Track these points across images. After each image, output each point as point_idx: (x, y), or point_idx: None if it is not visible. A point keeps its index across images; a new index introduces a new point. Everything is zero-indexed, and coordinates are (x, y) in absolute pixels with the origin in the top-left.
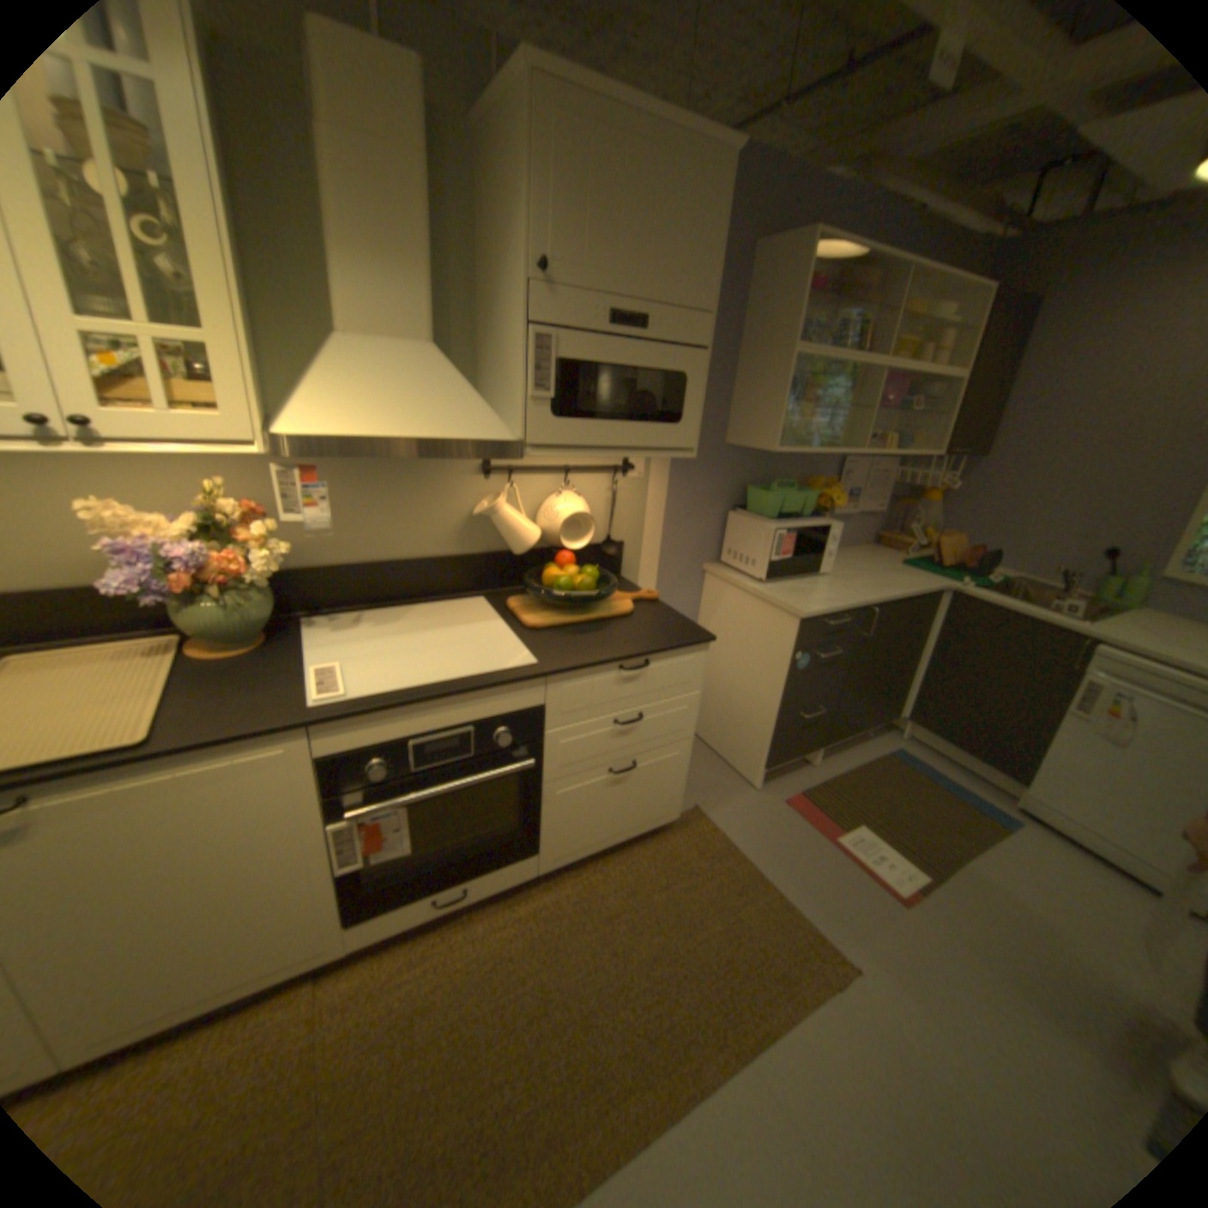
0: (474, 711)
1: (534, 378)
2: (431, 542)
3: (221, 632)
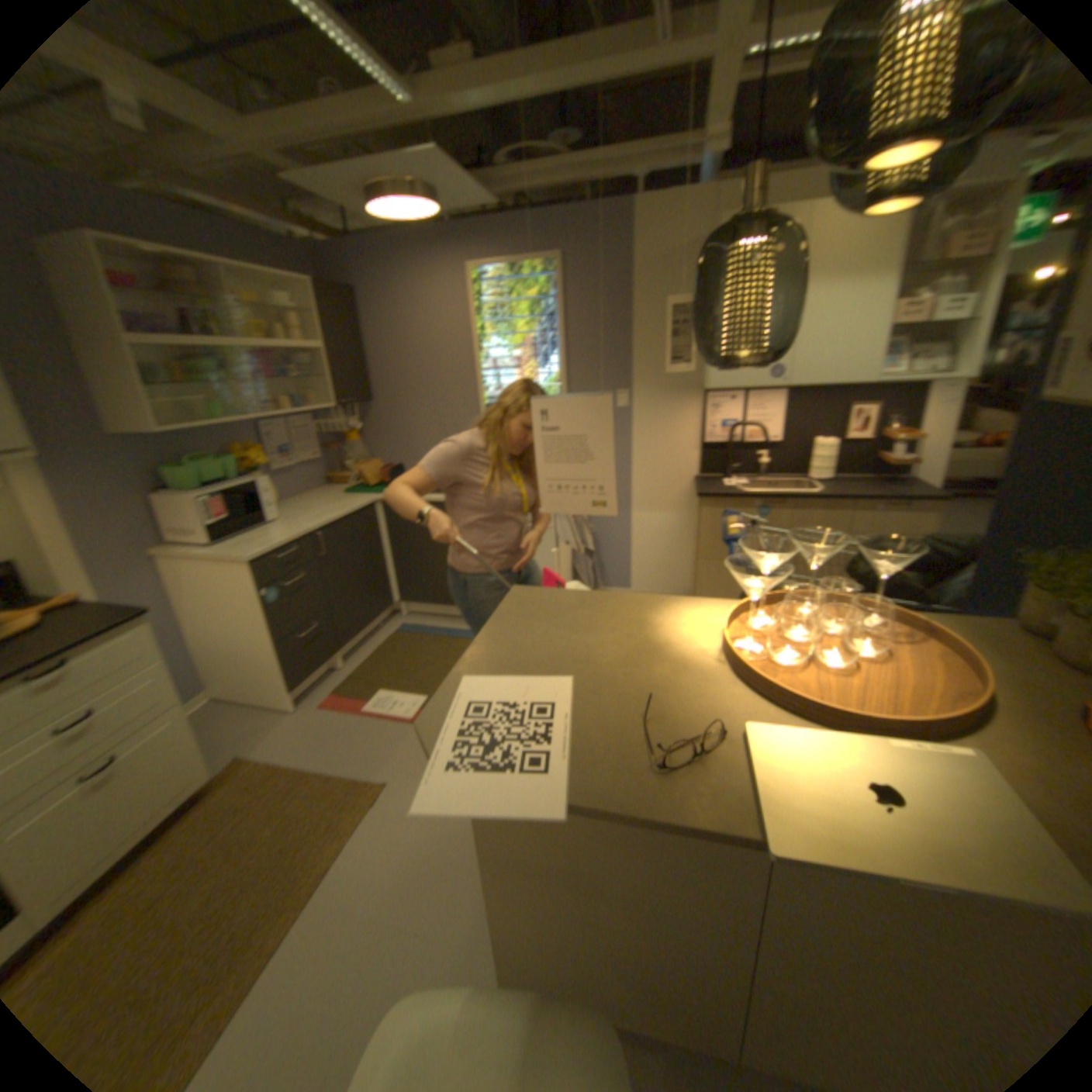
0: None
1: None
2: None
3: None
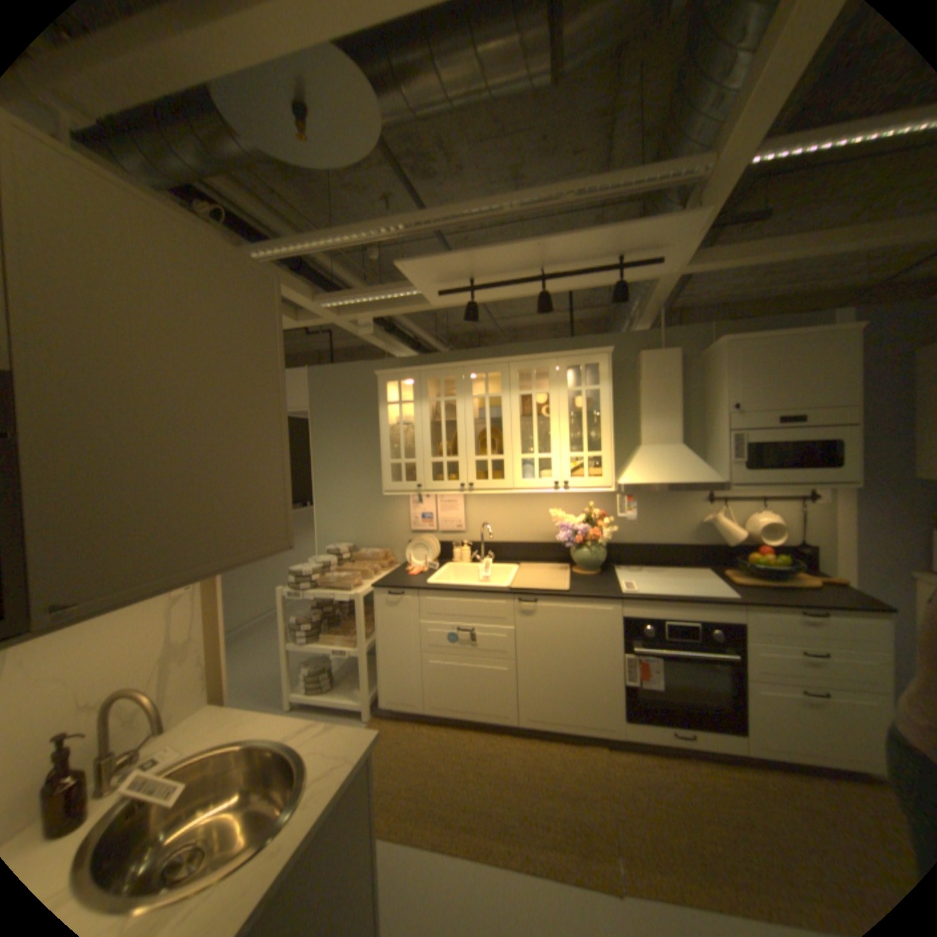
0: (702, 617)
1: (734, 454)
2: (679, 537)
3: (587, 564)
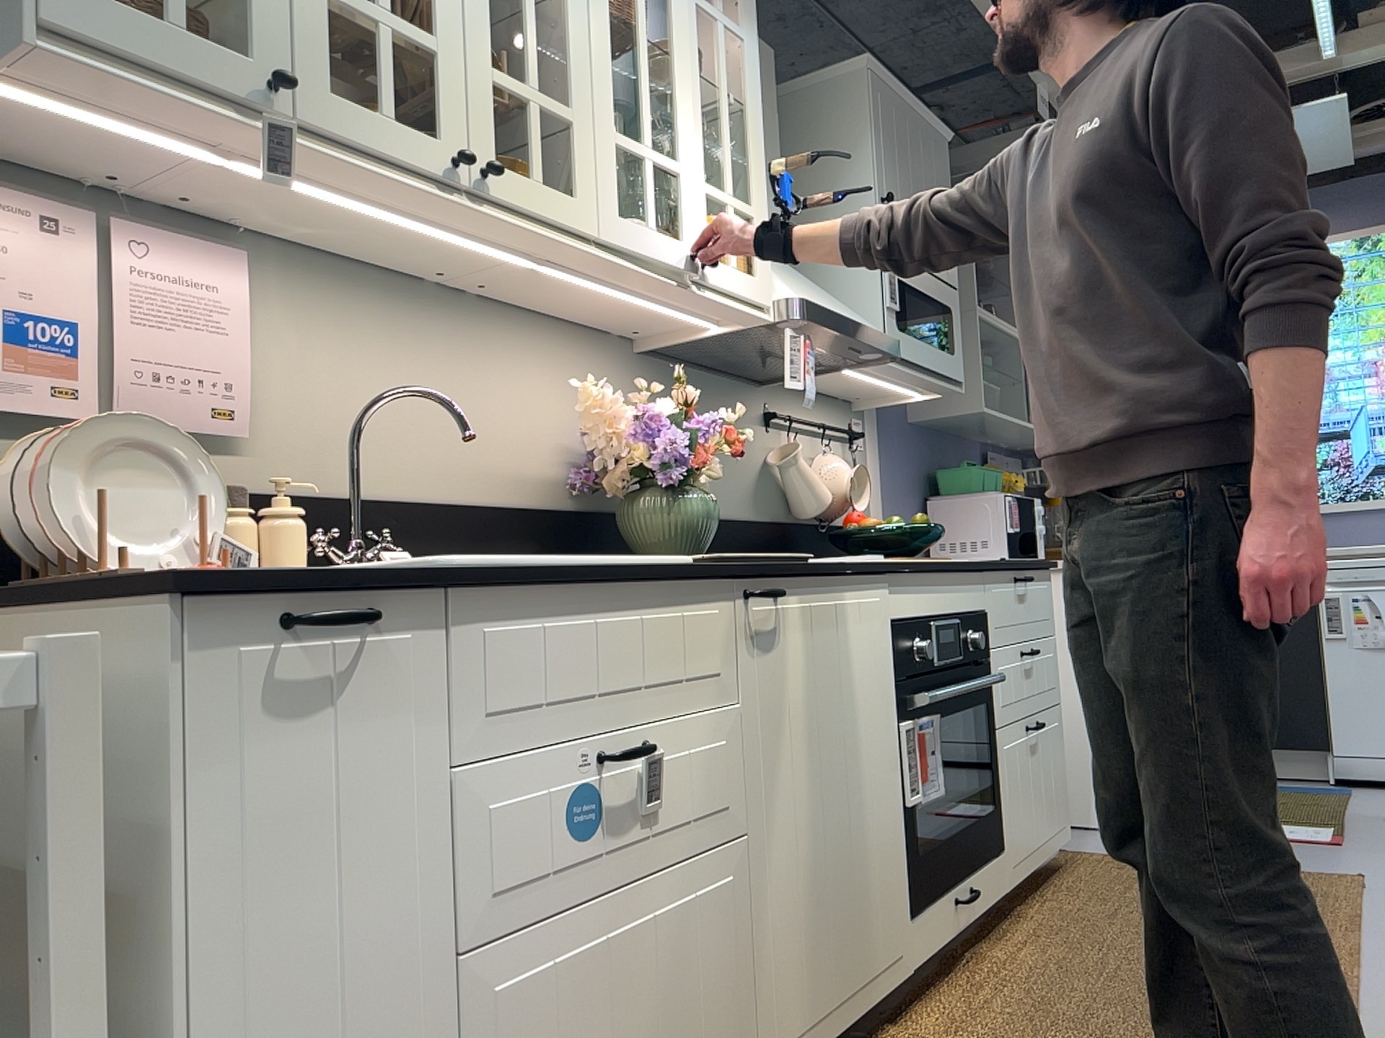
0: (958, 601)
1: (890, 291)
2: (738, 501)
3: (690, 539)
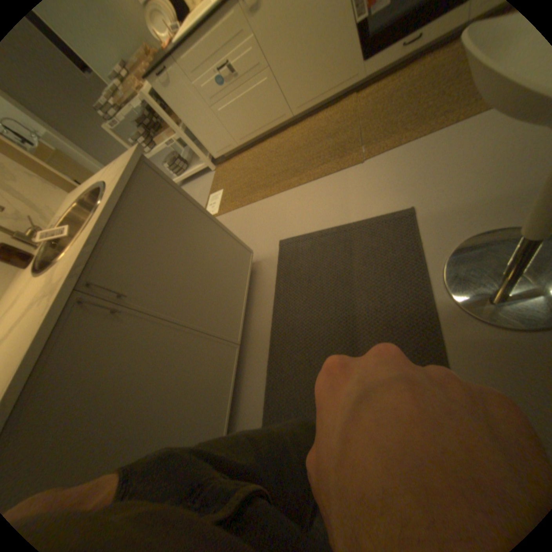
0: None
1: None
2: None
3: None
